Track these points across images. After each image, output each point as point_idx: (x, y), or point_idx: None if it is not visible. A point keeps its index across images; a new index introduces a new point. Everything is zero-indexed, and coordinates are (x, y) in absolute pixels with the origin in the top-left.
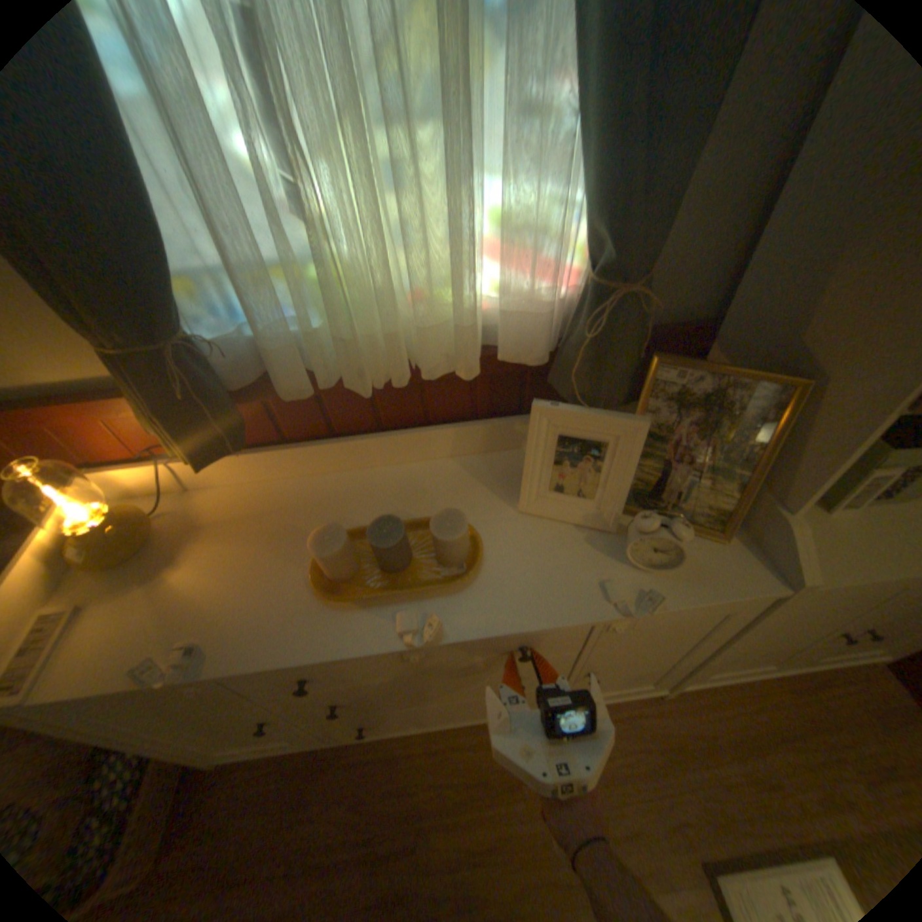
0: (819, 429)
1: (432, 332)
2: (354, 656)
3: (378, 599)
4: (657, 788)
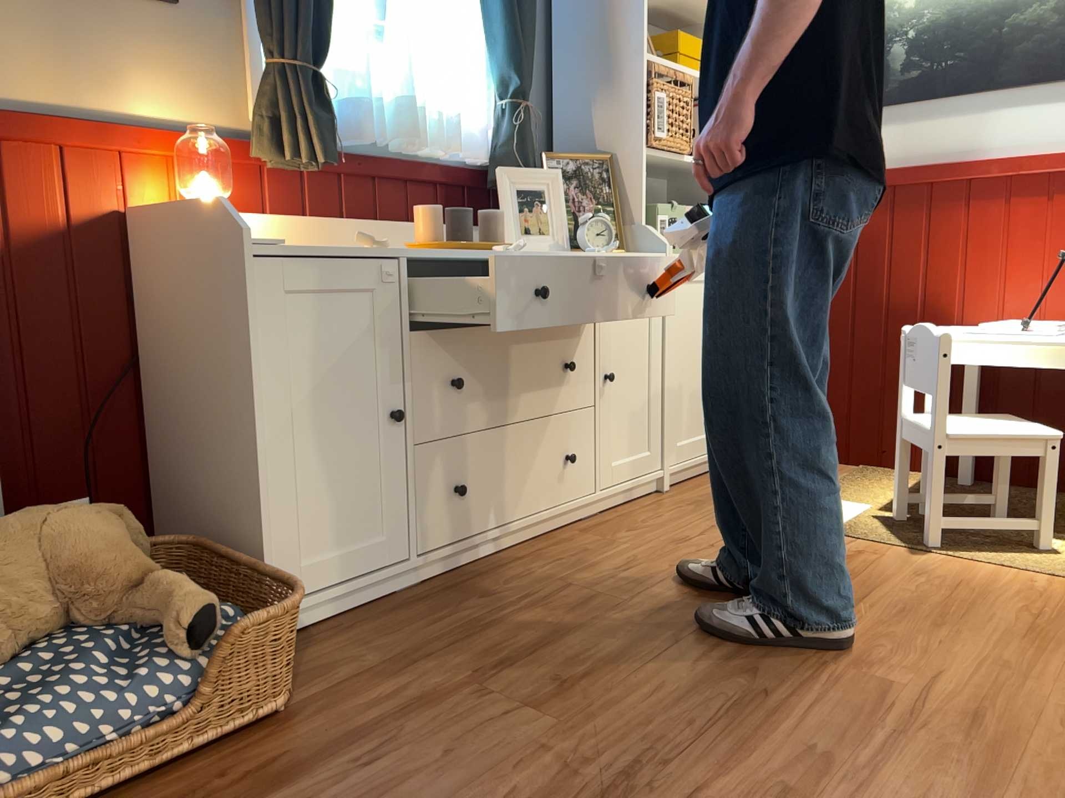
0: (625, 178)
1: (424, 132)
2: (483, 258)
3: (472, 244)
4: (701, 513)
